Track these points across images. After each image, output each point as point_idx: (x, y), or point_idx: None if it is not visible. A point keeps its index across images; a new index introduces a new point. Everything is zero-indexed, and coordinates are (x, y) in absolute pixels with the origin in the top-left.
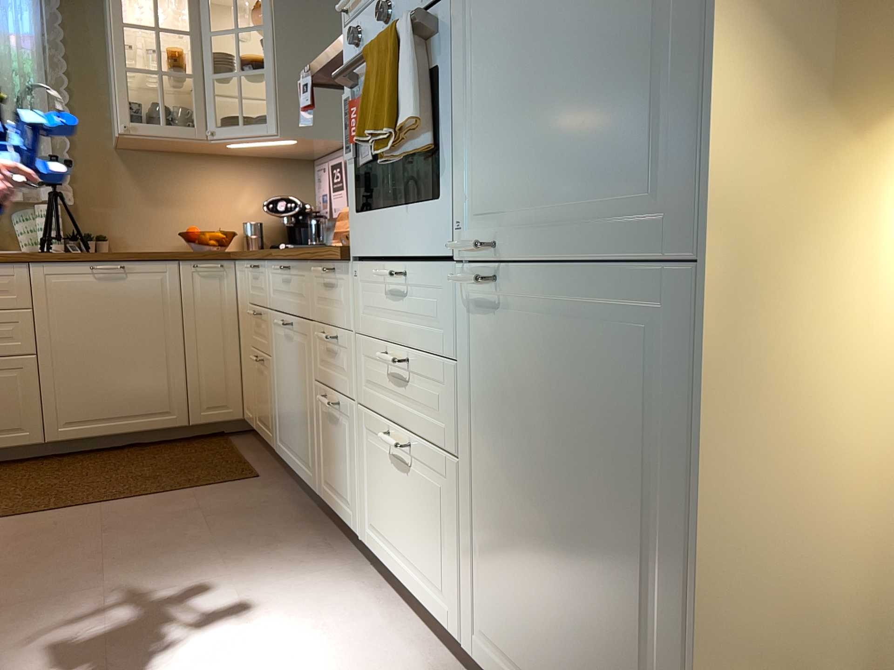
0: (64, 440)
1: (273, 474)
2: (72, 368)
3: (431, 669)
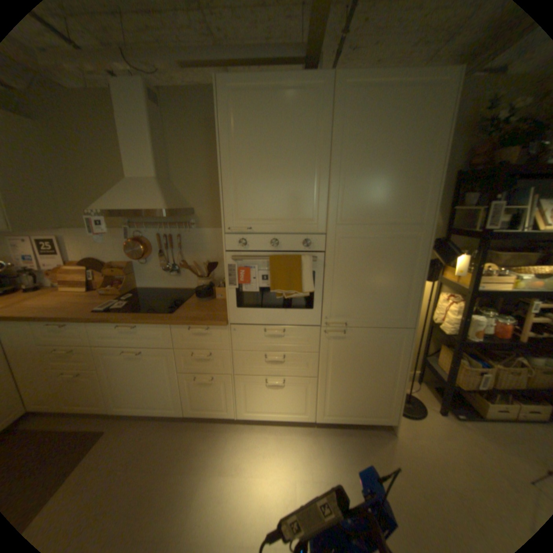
0: None
1: (107, 425)
2: None
3: (297, 434)
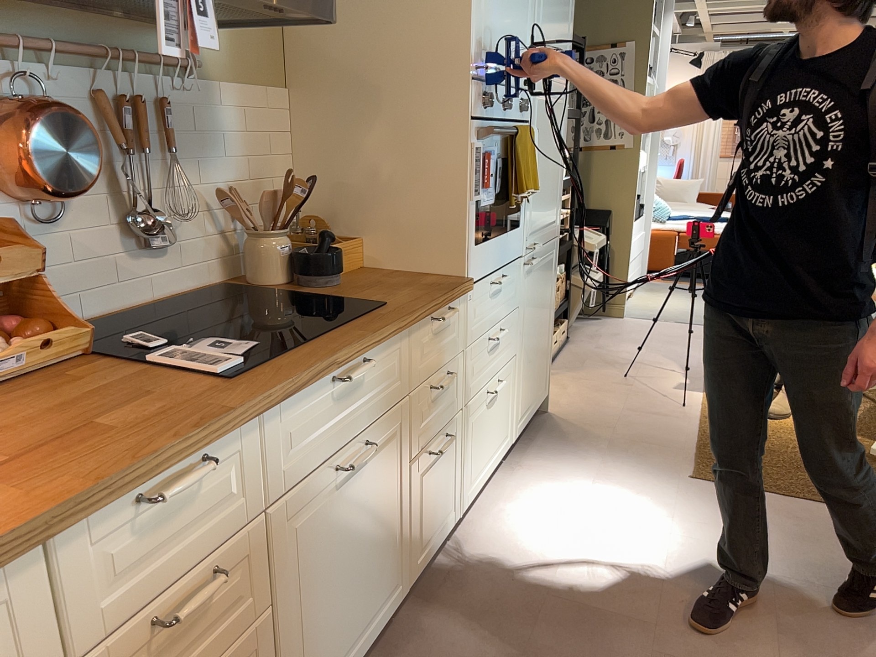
0: None
1: None
2: None
3: (505, 479)
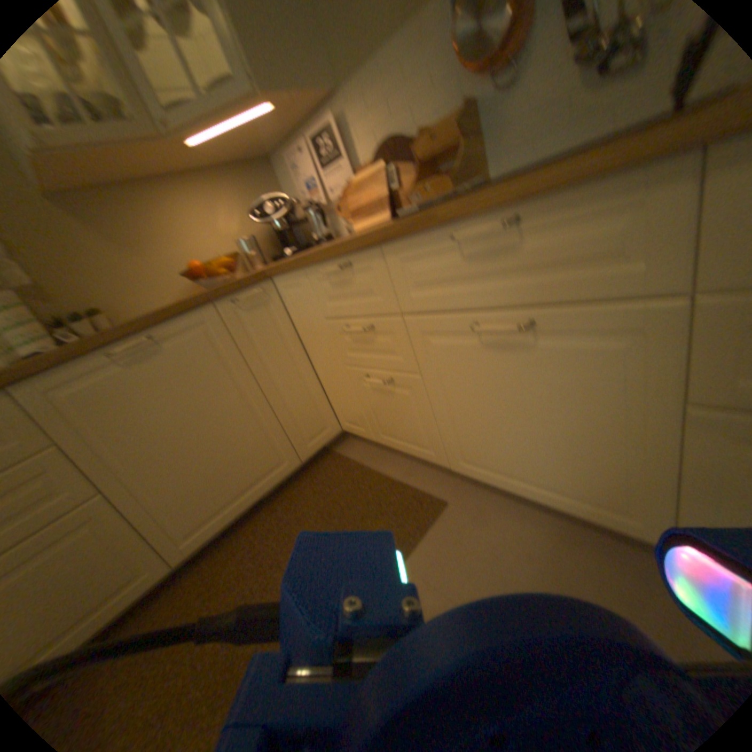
0: (190, 551)
1: (451, 488)
2: (154, 479)
3: None
